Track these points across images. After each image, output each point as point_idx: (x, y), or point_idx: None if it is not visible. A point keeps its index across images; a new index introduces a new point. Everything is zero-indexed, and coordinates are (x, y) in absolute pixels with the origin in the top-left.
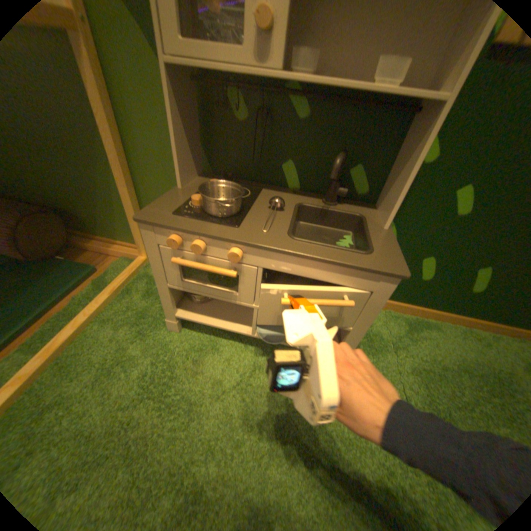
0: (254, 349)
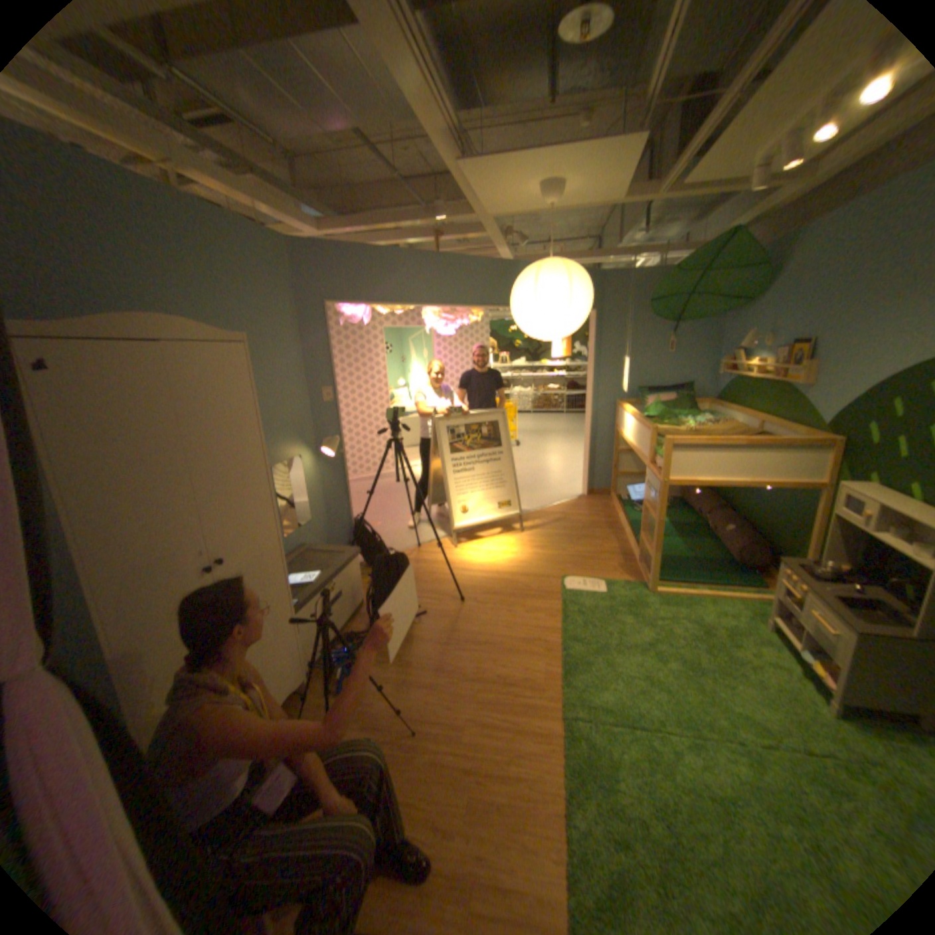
0: (798, 670)
